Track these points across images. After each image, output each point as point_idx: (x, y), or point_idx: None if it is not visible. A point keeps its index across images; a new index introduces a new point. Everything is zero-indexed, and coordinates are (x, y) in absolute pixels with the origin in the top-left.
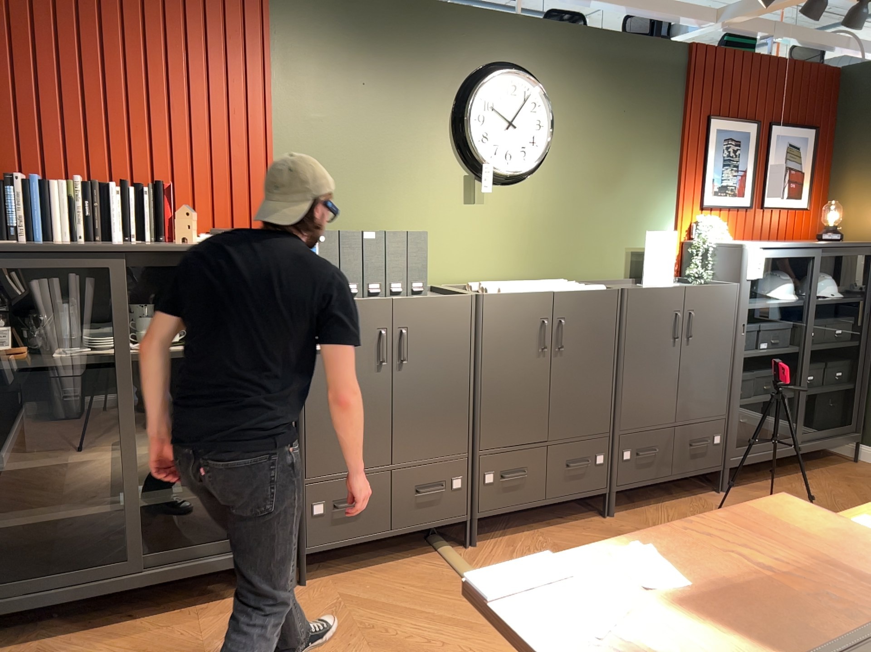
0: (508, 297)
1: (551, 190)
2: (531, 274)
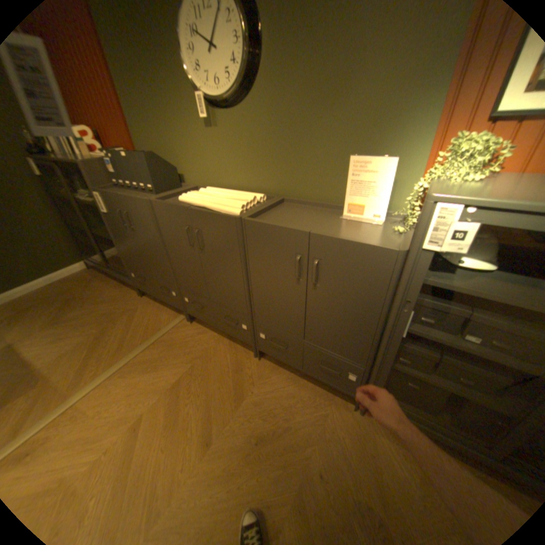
0: (164, 205)
1: (265, 109)
2: (256, 187)
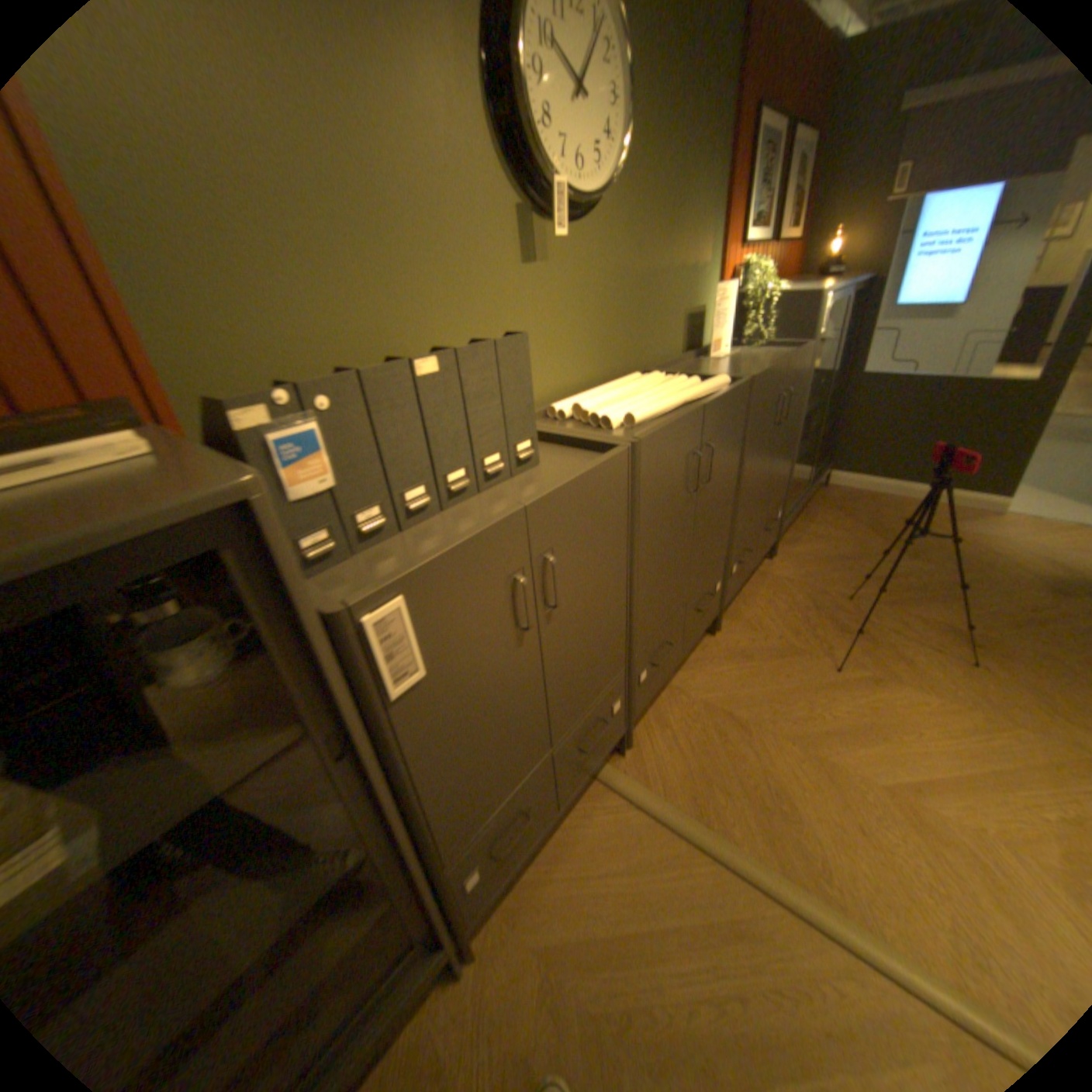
0: (665, 433)
1: (619, 228)
2: (604, 371)
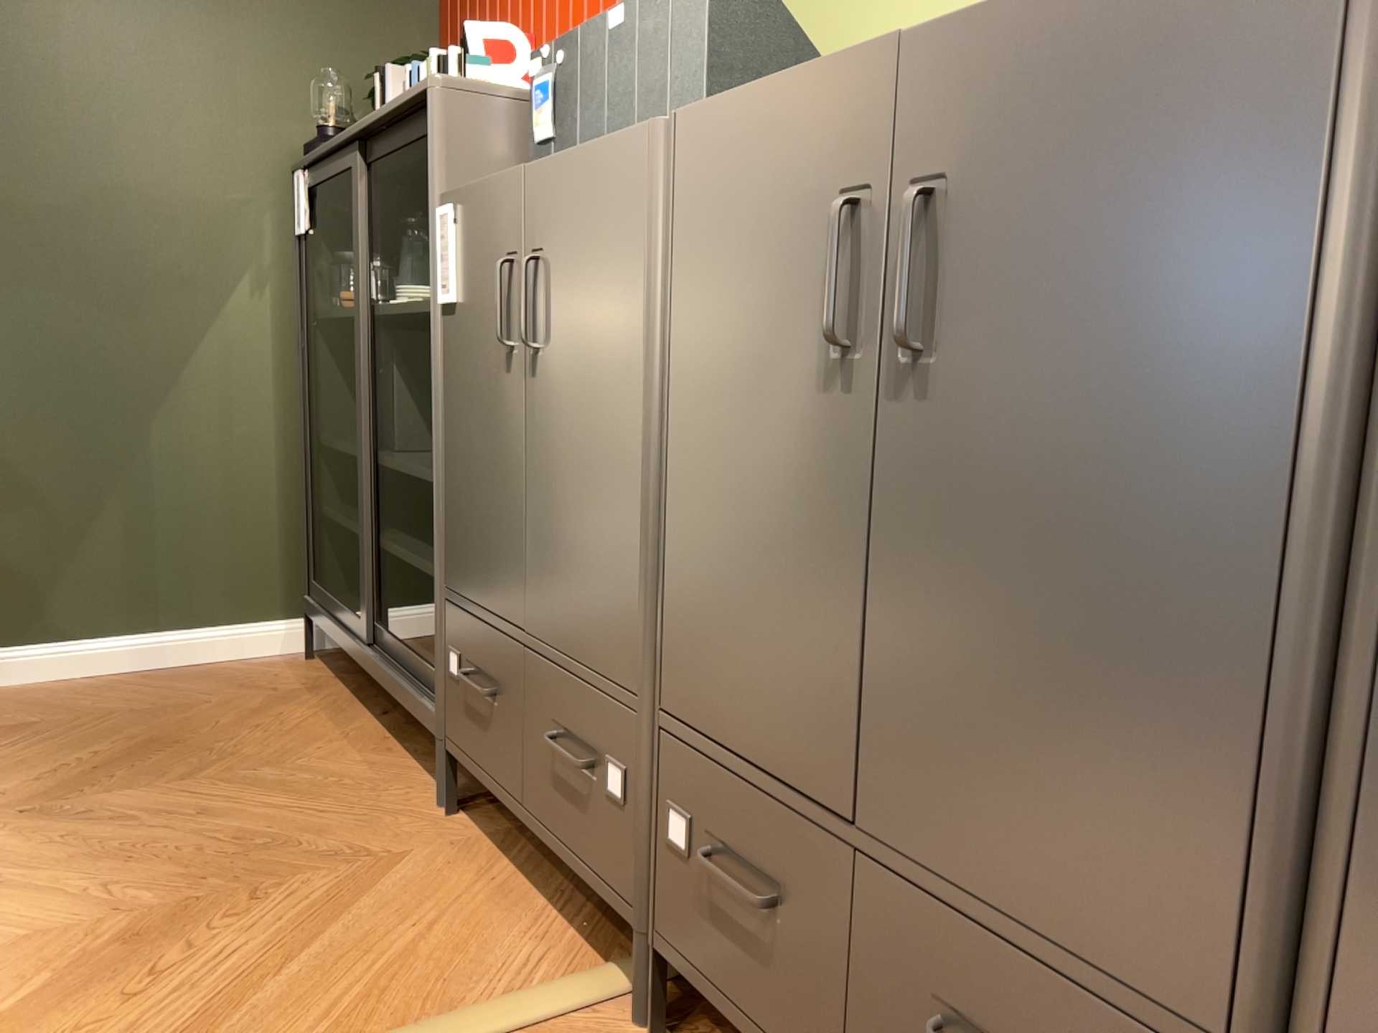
0: (736, 111)
1: None
2: None
